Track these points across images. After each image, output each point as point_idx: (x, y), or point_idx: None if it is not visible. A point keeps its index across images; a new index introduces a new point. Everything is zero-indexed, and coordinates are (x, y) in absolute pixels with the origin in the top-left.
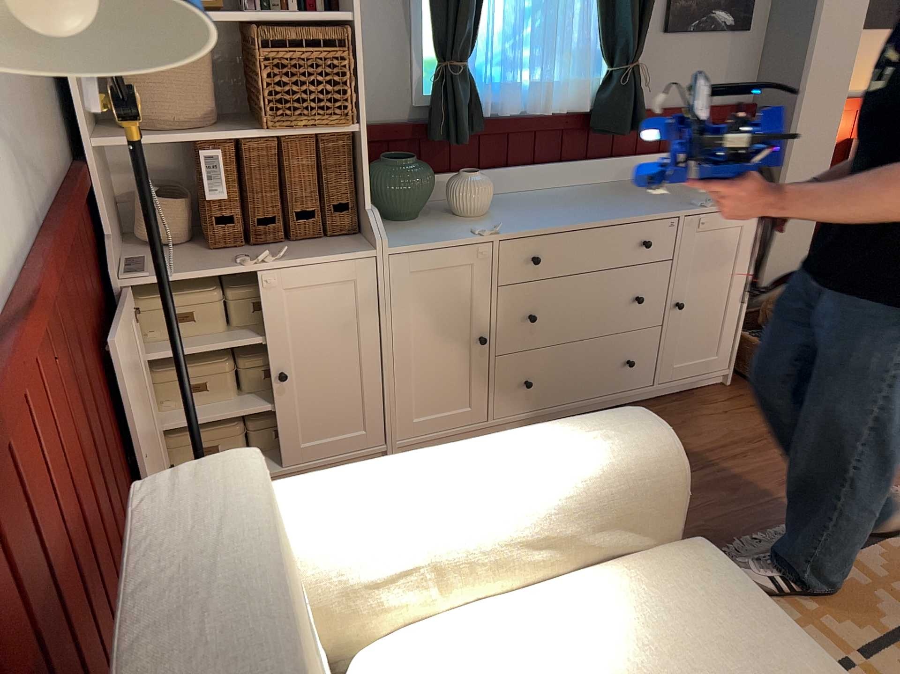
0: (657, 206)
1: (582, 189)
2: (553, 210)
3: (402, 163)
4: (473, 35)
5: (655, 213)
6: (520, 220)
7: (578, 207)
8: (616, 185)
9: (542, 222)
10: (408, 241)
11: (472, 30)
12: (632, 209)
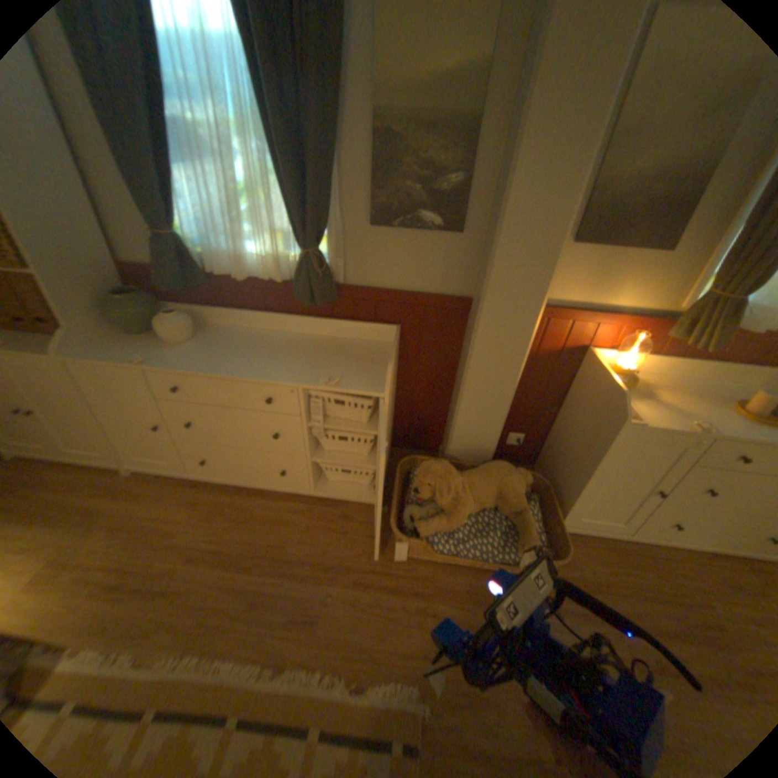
0: (296, 371)
1: (294, 338)
2: (225, 353)
3: (115, 297)
4: (170, 209)
5: (280, 378)
6: (186, 356)
7: (247, 355)
8: (324, 340)
9: (191, 362)
10: (88, 353)
11: (162, 206)
12: (273, 369)
